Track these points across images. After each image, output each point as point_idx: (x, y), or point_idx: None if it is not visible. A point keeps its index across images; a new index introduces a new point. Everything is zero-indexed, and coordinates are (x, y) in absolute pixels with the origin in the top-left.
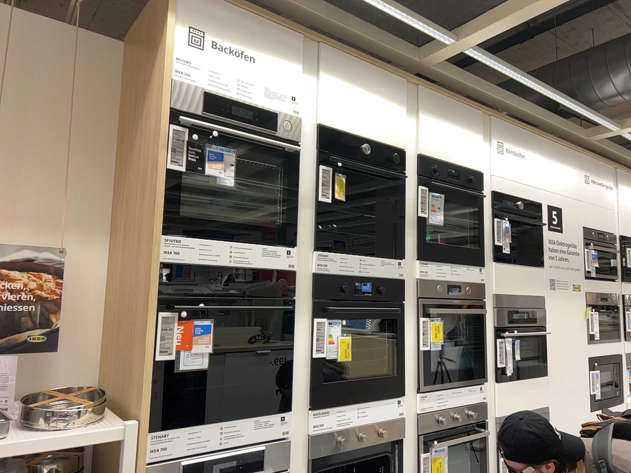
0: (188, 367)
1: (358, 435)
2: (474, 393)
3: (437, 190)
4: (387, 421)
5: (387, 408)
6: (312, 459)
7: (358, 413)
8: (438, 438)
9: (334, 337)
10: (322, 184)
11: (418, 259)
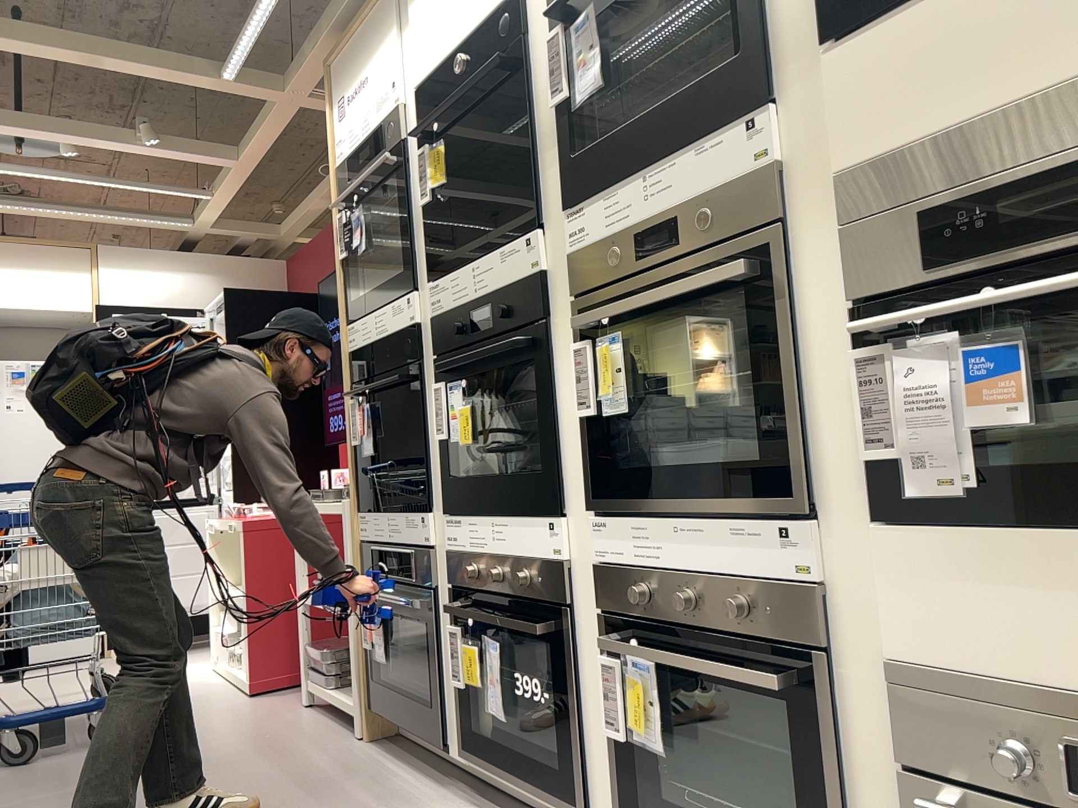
0: (365, 453)
1: (493, 571)
2: (758, 547)
3: (585, 4)
4: (533, 560)
5: (532, 536)
6: (448, 586)
7: (493, 533)
8: (648, 640)
9: (453, 408)
10: (418, 180)
11: (565, 208)
